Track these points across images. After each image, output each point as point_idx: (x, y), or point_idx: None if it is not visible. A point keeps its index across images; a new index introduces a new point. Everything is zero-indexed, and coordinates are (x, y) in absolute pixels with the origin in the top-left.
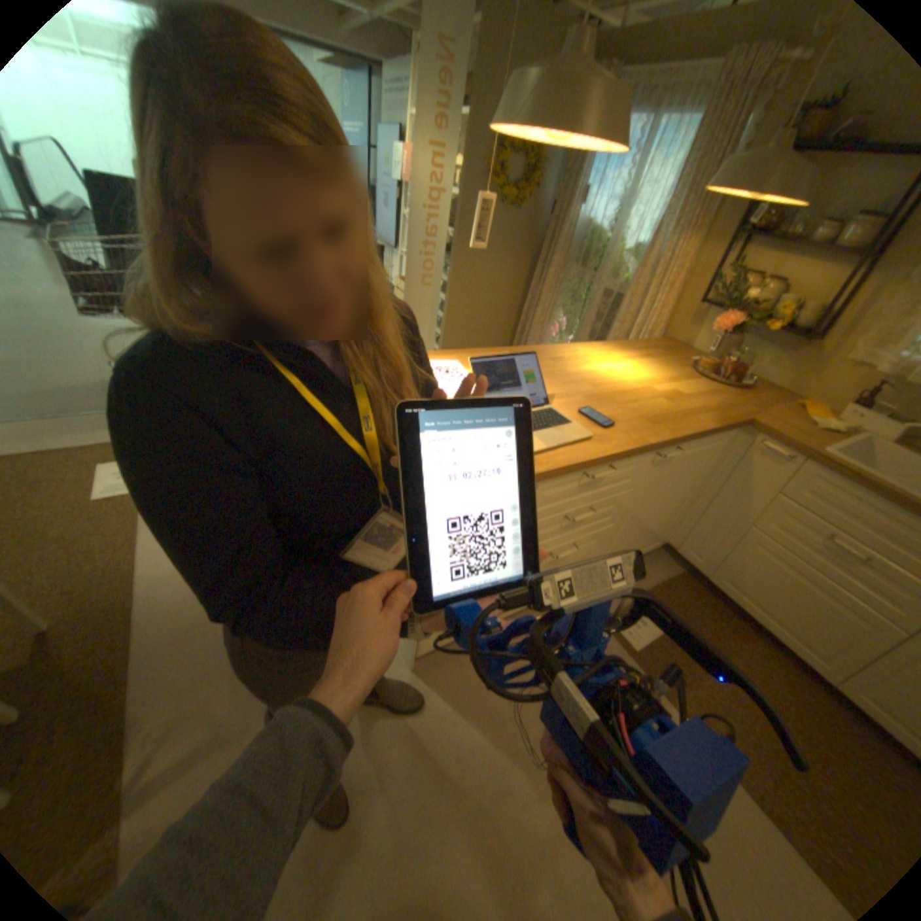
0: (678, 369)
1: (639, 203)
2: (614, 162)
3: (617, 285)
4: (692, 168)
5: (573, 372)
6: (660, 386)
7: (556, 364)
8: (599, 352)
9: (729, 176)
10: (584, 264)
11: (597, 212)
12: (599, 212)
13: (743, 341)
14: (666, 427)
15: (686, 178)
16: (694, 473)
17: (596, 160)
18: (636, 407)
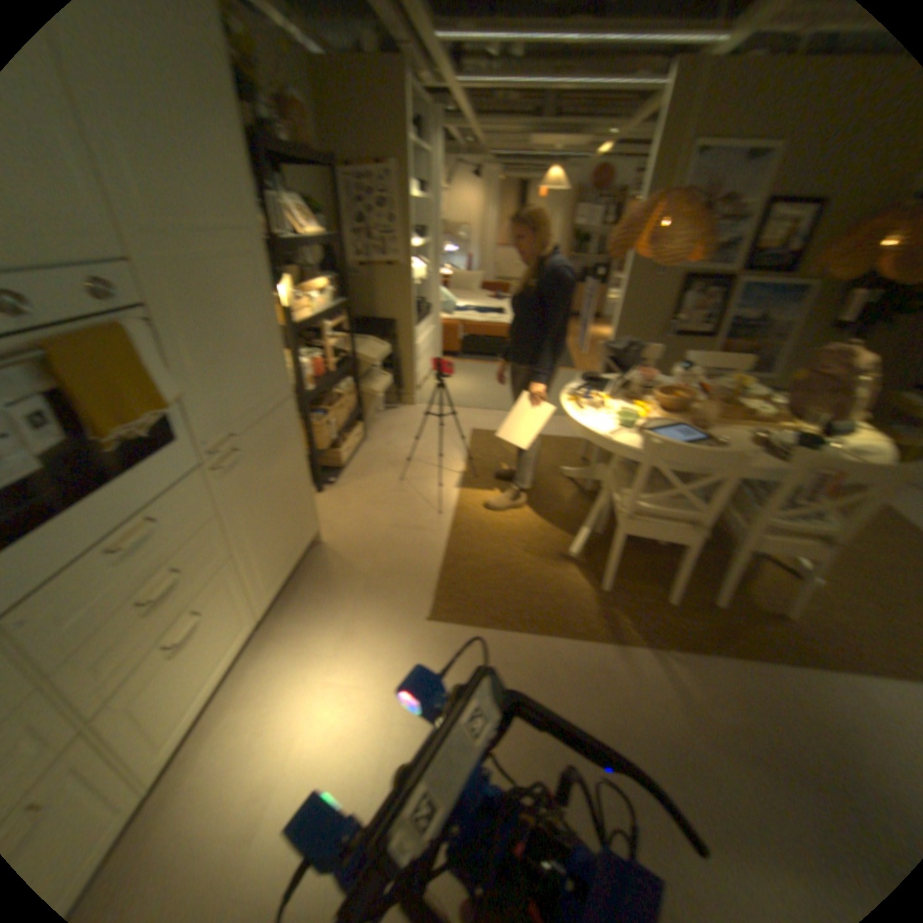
0: None
1: None
2: None
3: None
4: None
5: None
6: None
7: None
8: None
9: None
10: None
11: None
12: None
13: None
14: None
15: None
16: None
17: None
18: None
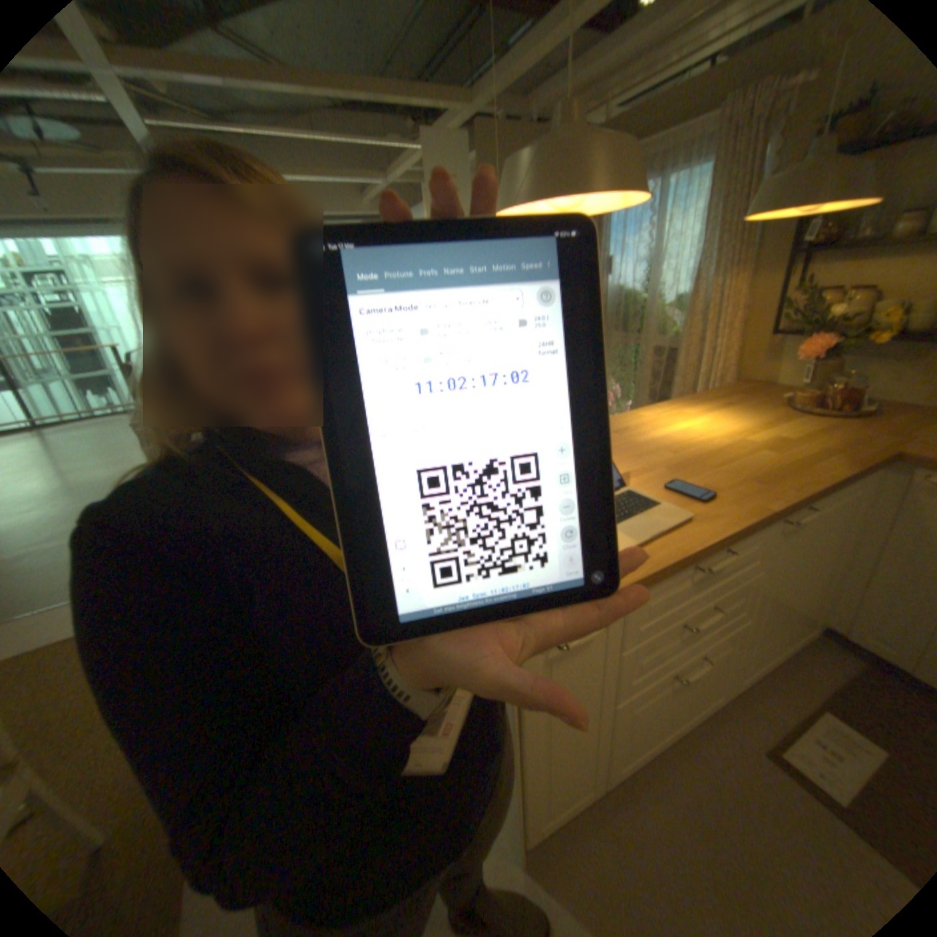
0: (771, 412)
1: (668, 258)
2: (630, 229)
3: (667, 340)
4: (717, 210)
5: (645, 441)
6: (757, 435)
7: (622, 436)
8: (667, 412)
9: (767, 201)
10: (624, 329)
11: (625, 278)
12: (628, 277)
13: (842, 363)
14: (786, 485)
15: (714, 220)
16: (841, 533)
17: (611, 233)
18: (737, 467)
